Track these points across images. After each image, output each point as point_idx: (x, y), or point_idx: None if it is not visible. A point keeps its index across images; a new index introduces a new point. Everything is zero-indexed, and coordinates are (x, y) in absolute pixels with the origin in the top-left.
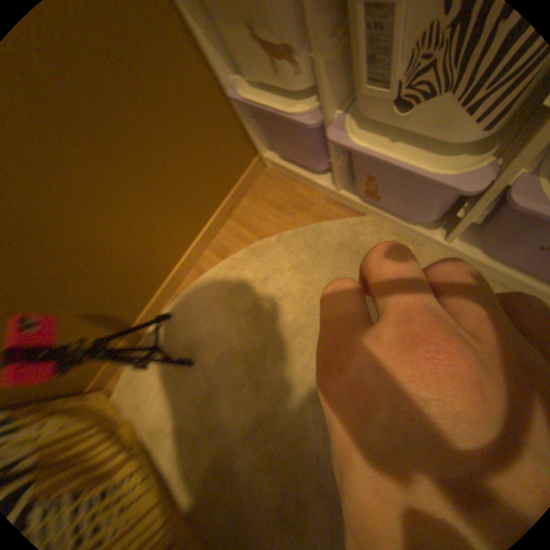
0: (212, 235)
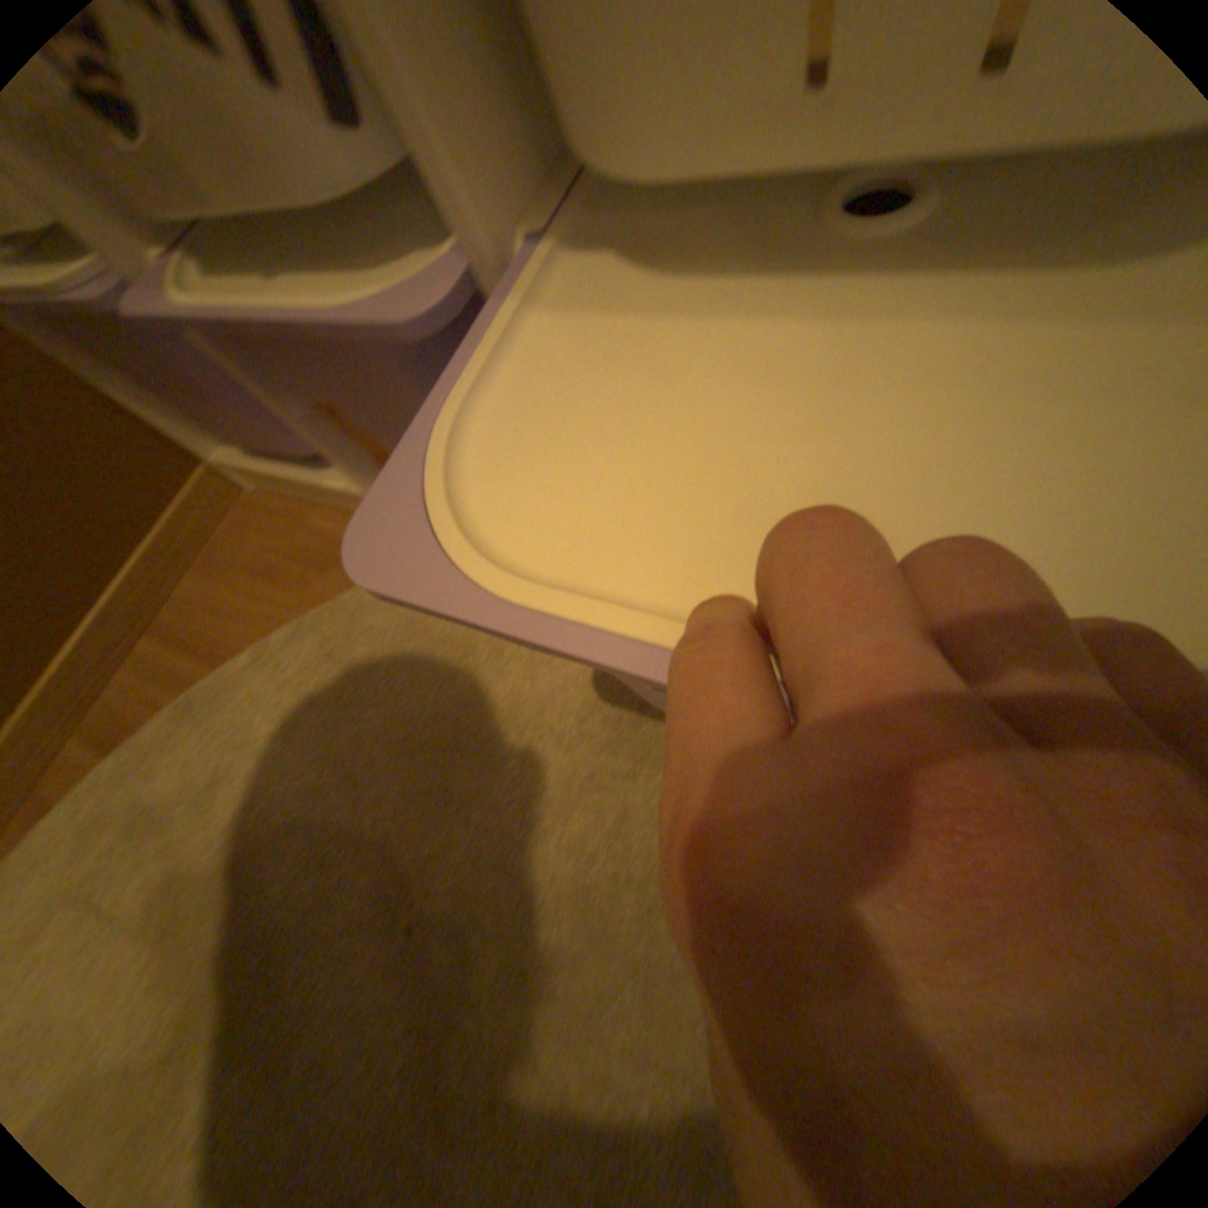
0: (88, 696)
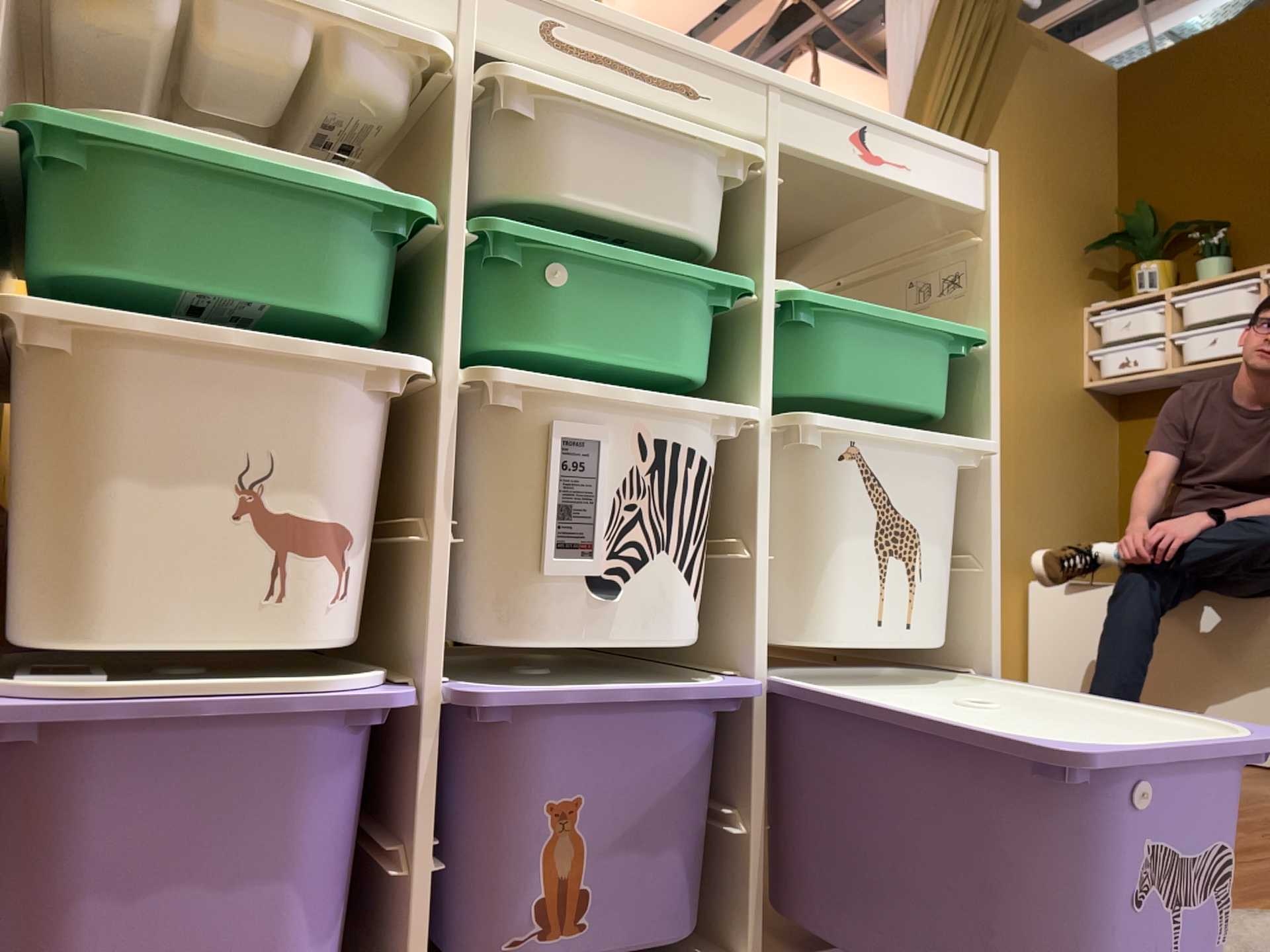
0: None
